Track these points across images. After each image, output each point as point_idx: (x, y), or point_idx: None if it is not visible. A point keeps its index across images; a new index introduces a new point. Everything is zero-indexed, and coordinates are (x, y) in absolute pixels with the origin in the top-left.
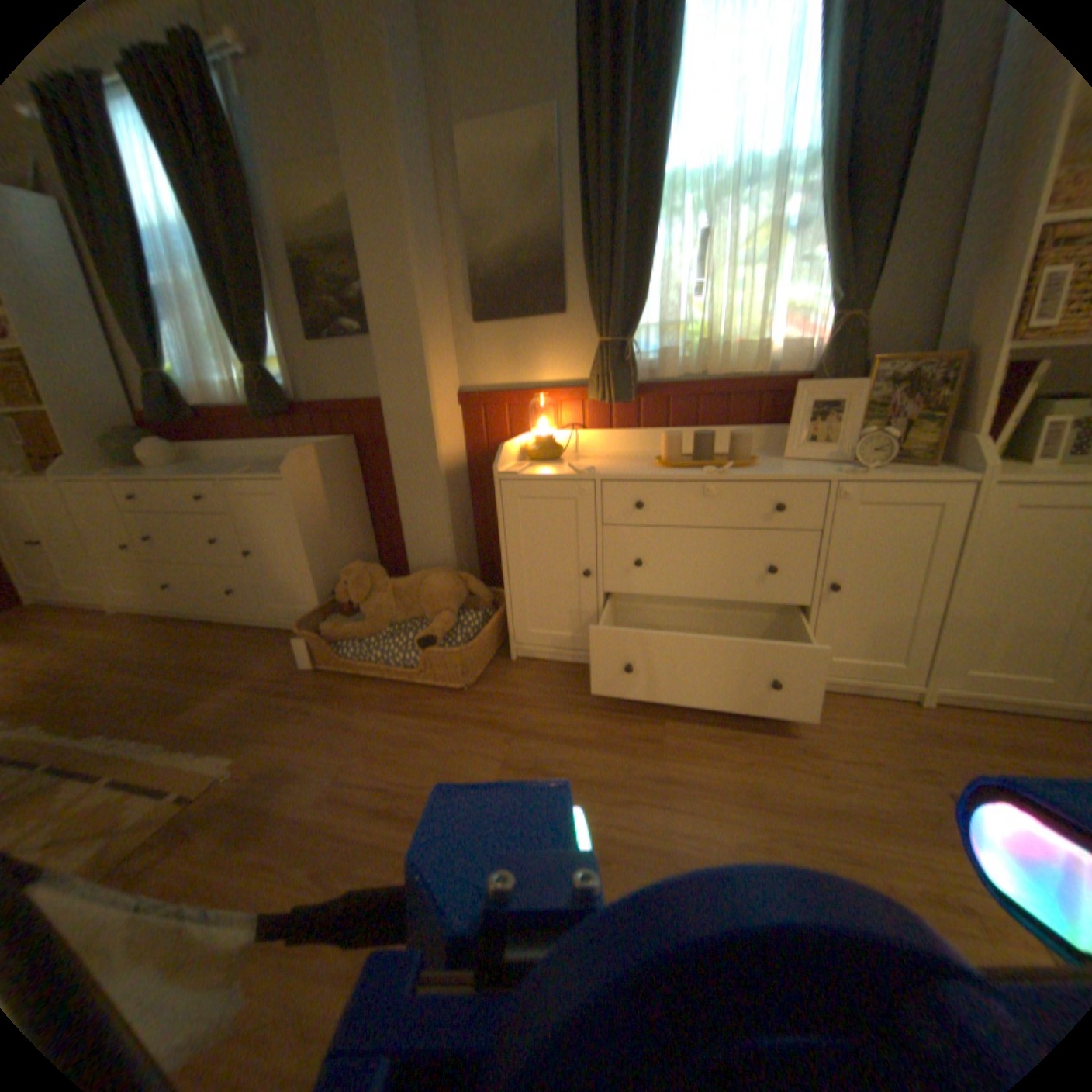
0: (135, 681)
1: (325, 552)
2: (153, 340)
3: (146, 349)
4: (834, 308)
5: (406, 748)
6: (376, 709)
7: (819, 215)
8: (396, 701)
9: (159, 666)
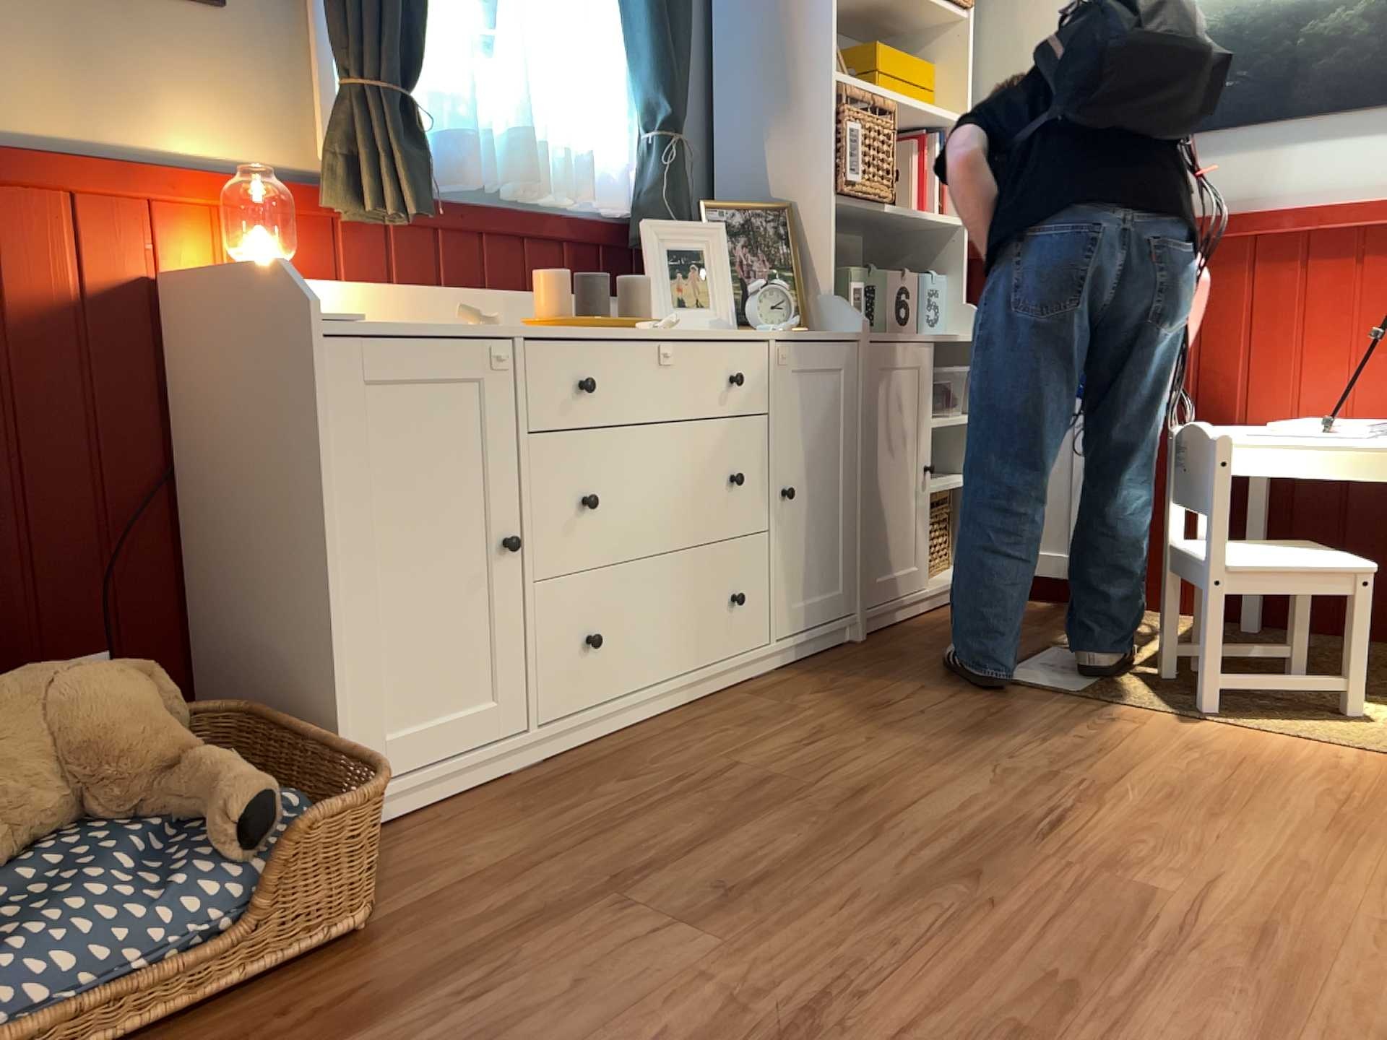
0: None
1: None
2: None
3: None
4: (645, 128)
5: None
6: None
7: None
8: None
9: None
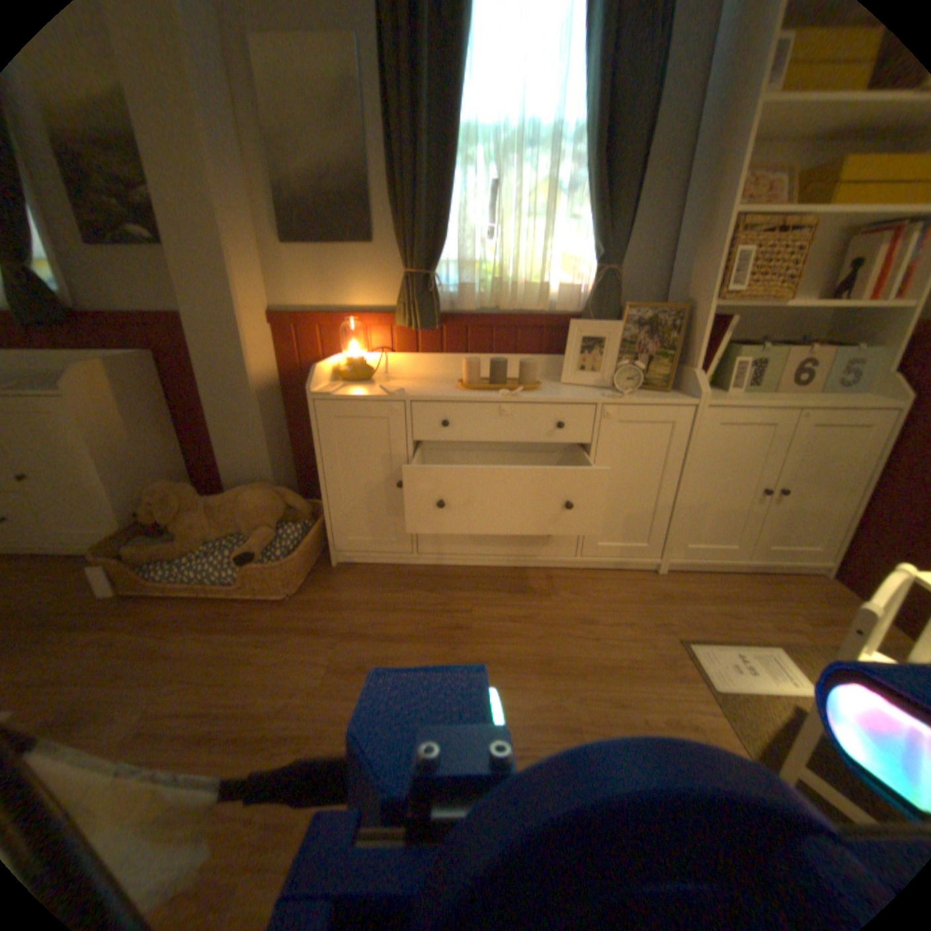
0: None
1: (123, 472)
2: None
3: None
4: (597, 262)
5: (226, 667)
6: (191, 631)
7: (585, 182)
8: (214, 620)
9: None
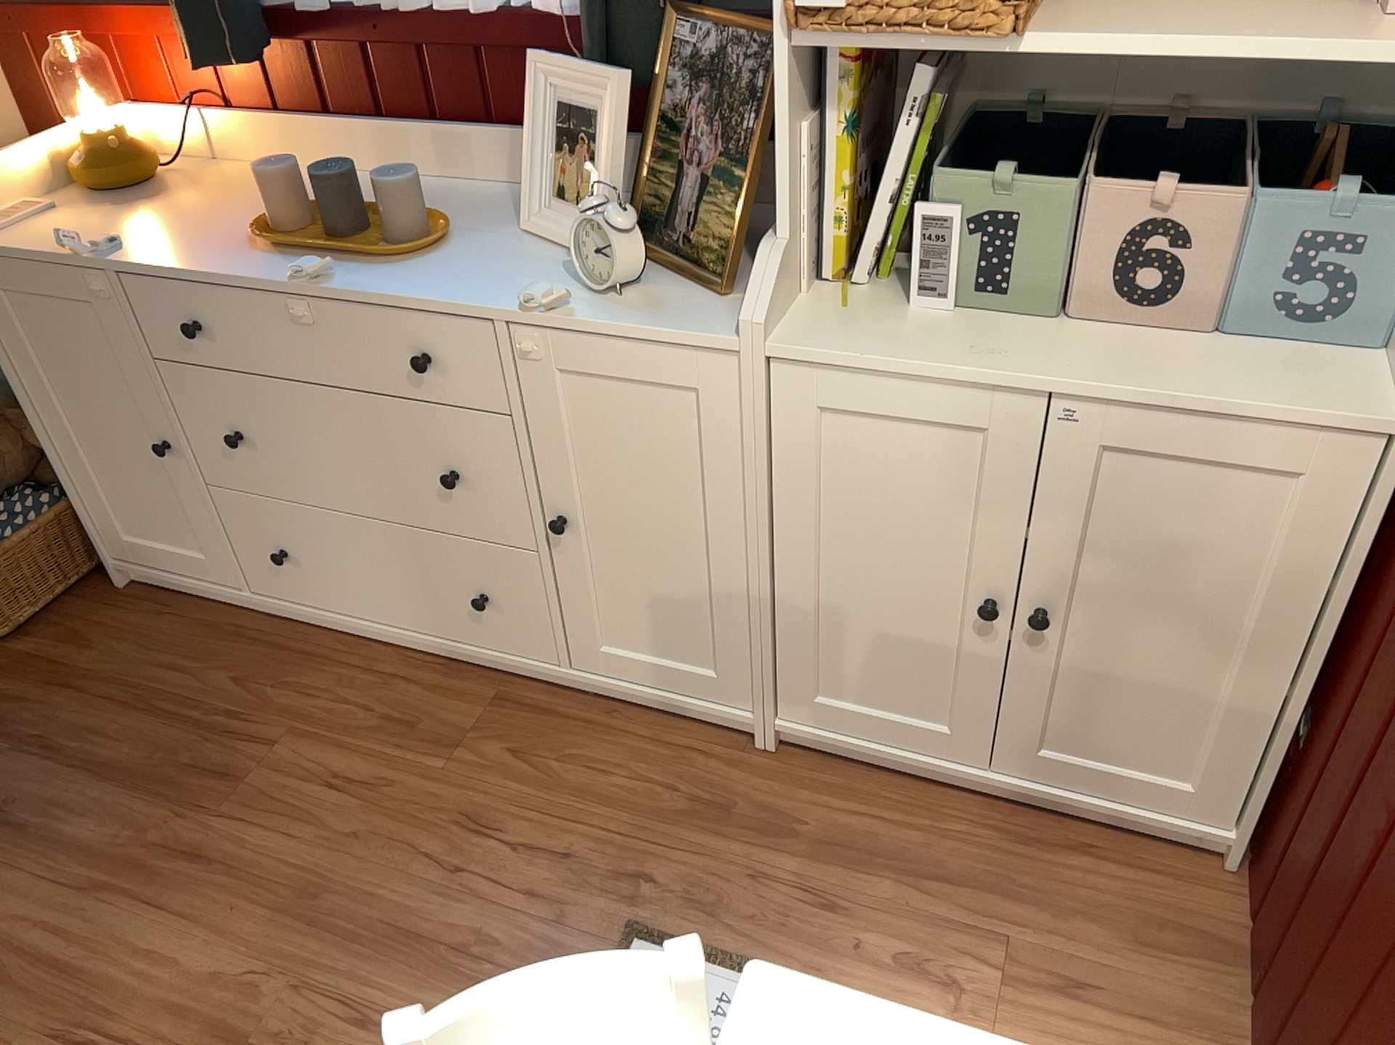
0: None
1: None
2: None
3: None
4: None
5: None
6: None
7: None
8: None
9: None
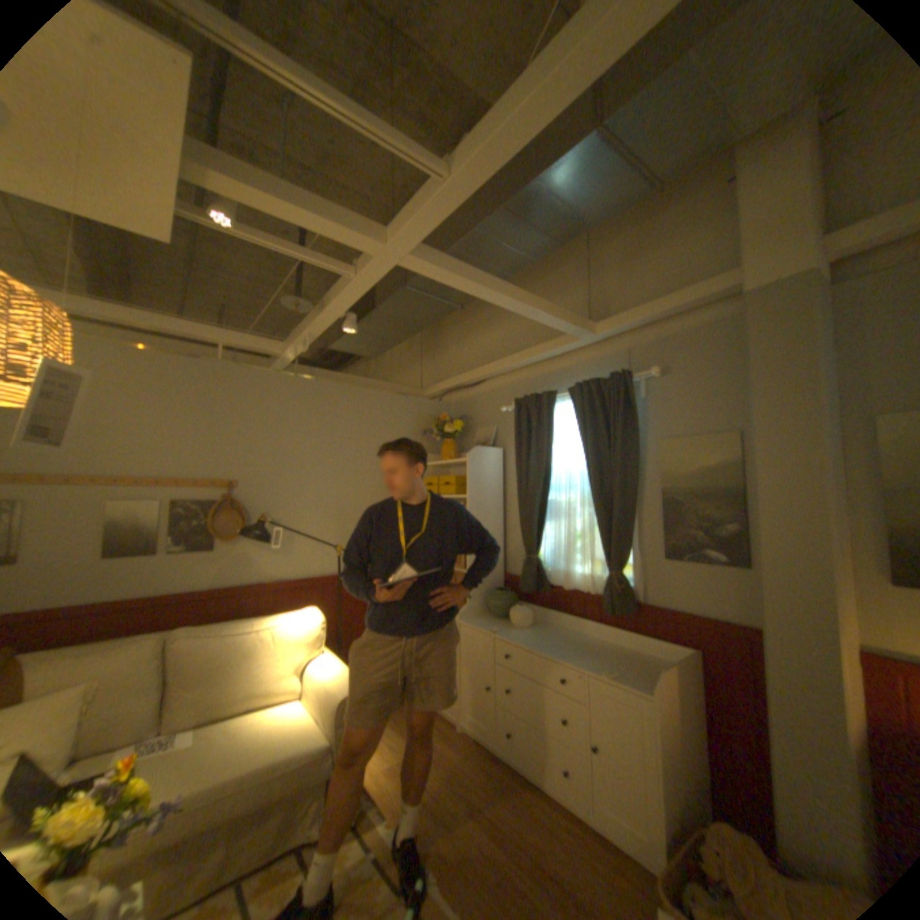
0: (493, 852)
1: (675, 783)
2: (538, 537)
3: (533, 543)
4: None
5: None
6: None
7: None
8: None
9: (508, 839)
